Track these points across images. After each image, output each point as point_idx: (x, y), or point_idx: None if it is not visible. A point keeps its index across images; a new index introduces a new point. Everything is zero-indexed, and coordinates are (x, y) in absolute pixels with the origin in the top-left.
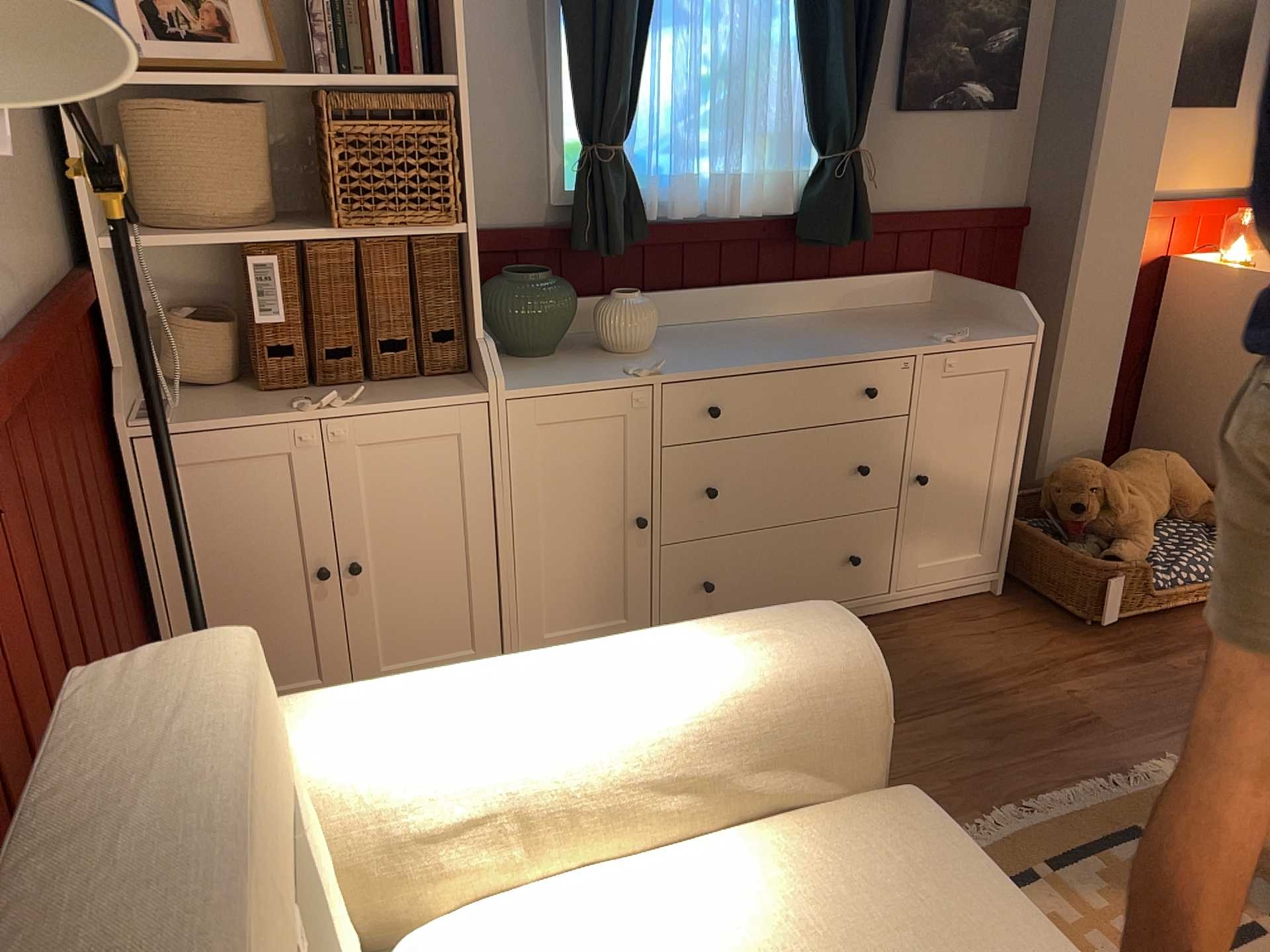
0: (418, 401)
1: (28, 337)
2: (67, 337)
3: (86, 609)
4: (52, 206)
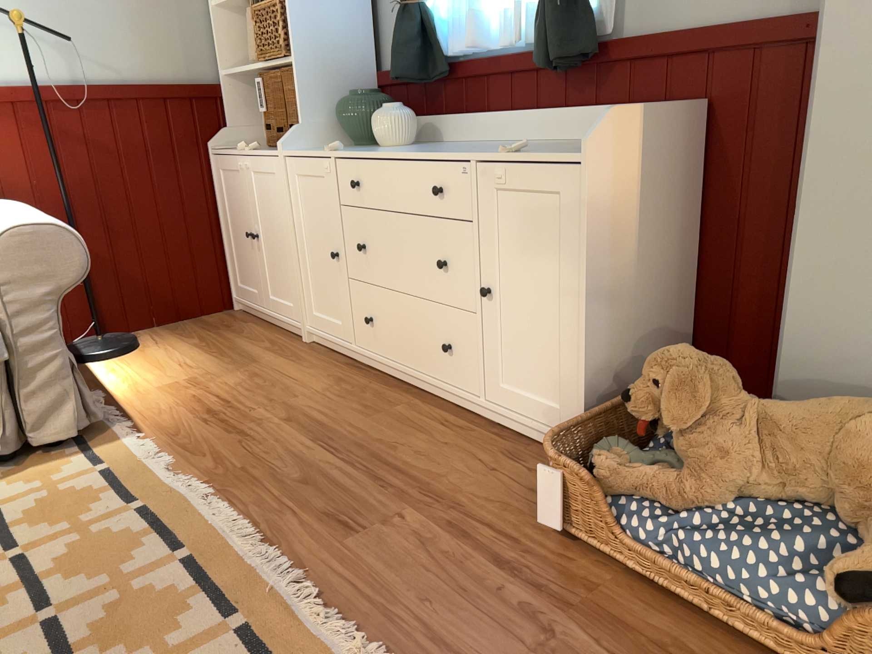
0: (268, 153)
1: (93, 88)
2: (155, 100)
3: (121, 195)
4: (204, 57)
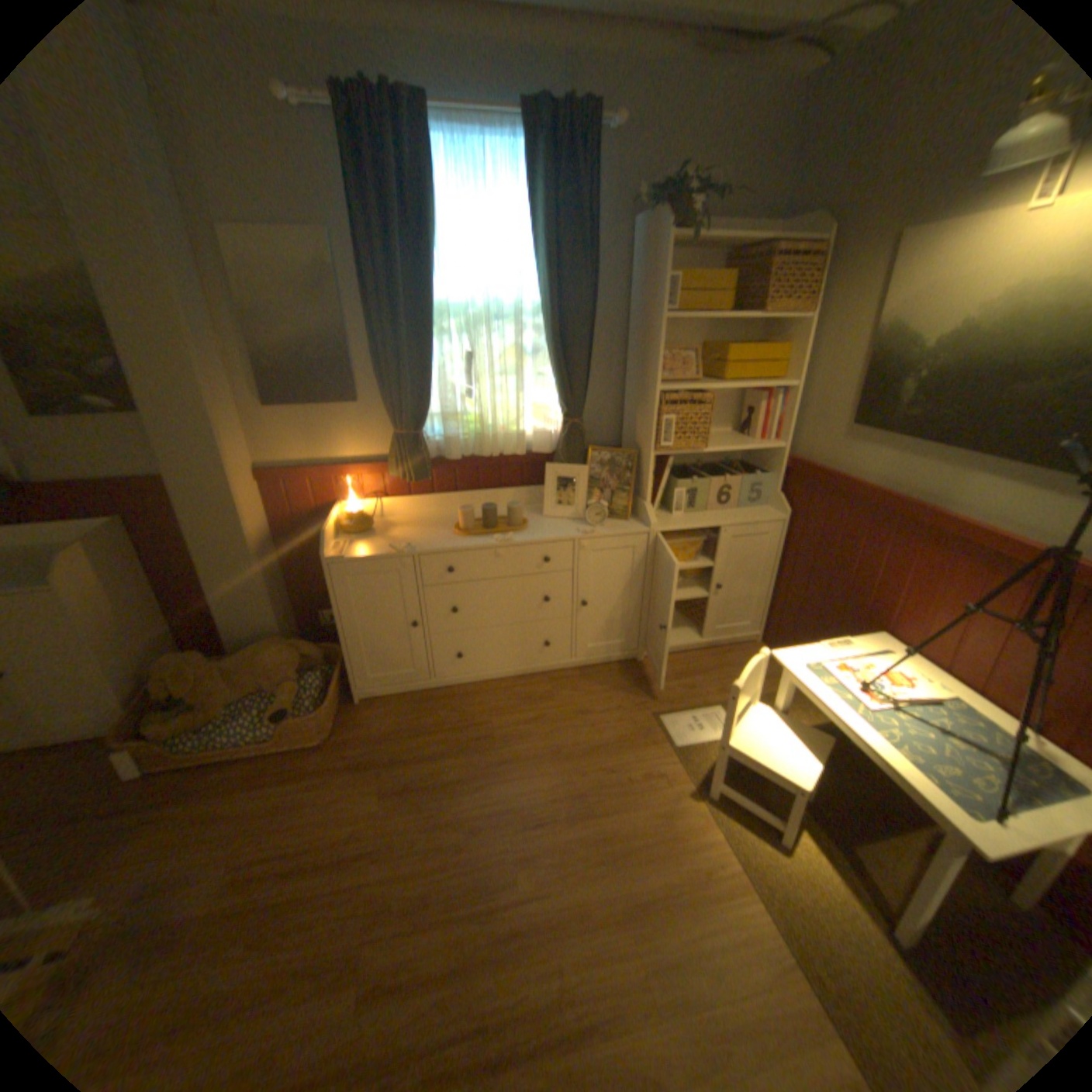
0: None
1: None
2: None
3: None
4: None
